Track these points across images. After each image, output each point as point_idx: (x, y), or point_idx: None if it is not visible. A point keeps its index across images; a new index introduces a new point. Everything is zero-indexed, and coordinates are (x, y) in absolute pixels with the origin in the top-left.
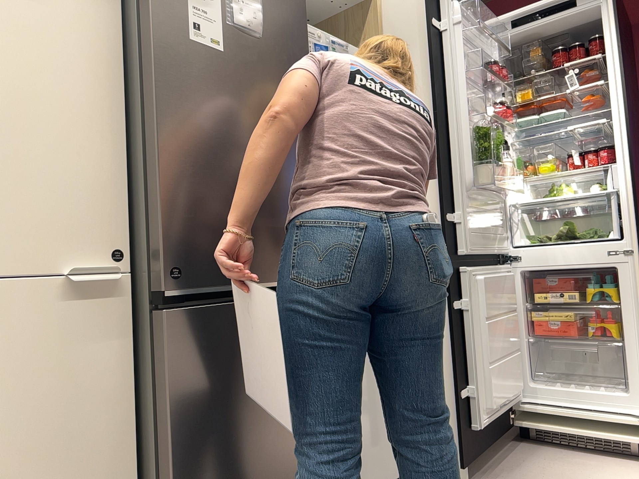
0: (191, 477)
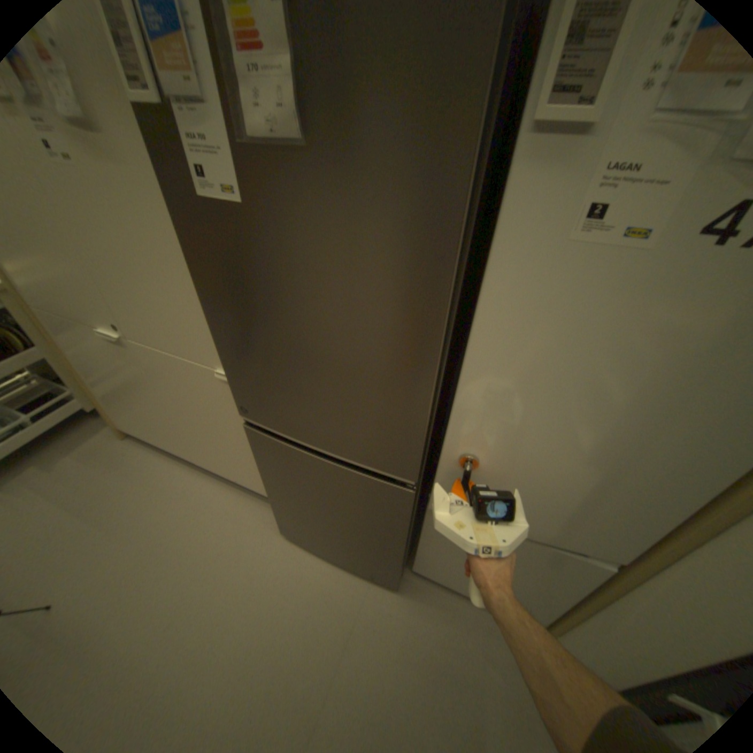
0: (277, 494)
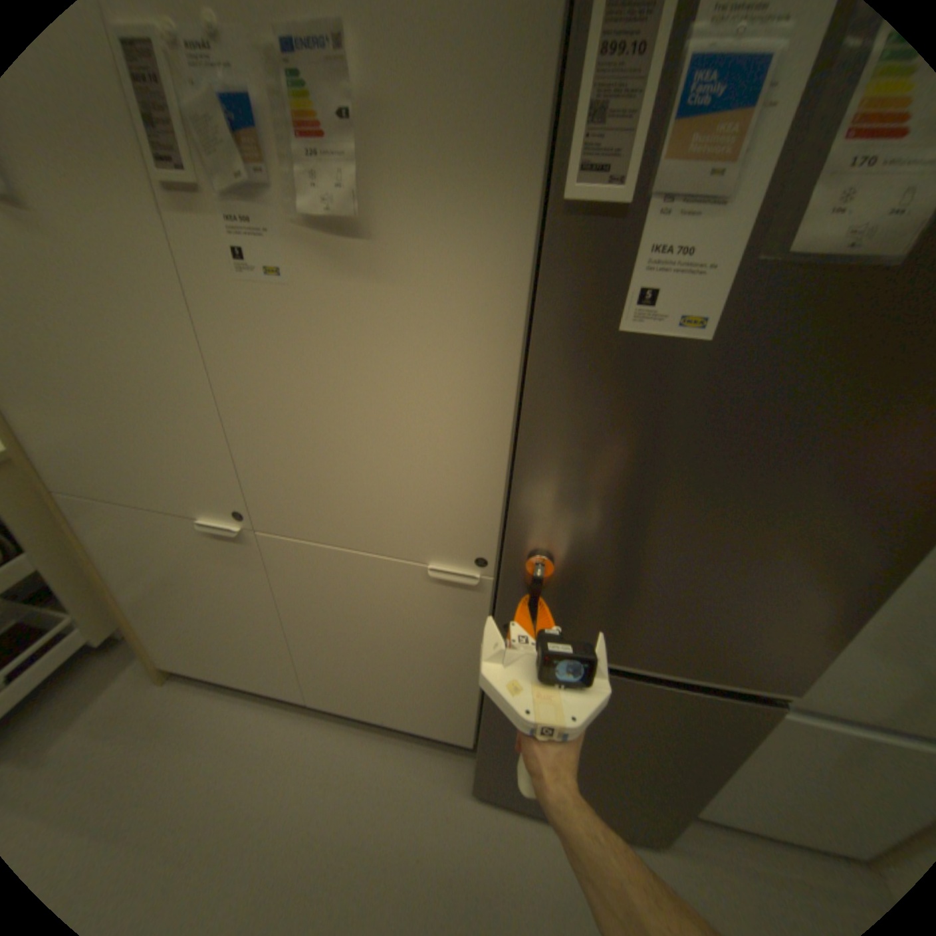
0: (501, 740)
